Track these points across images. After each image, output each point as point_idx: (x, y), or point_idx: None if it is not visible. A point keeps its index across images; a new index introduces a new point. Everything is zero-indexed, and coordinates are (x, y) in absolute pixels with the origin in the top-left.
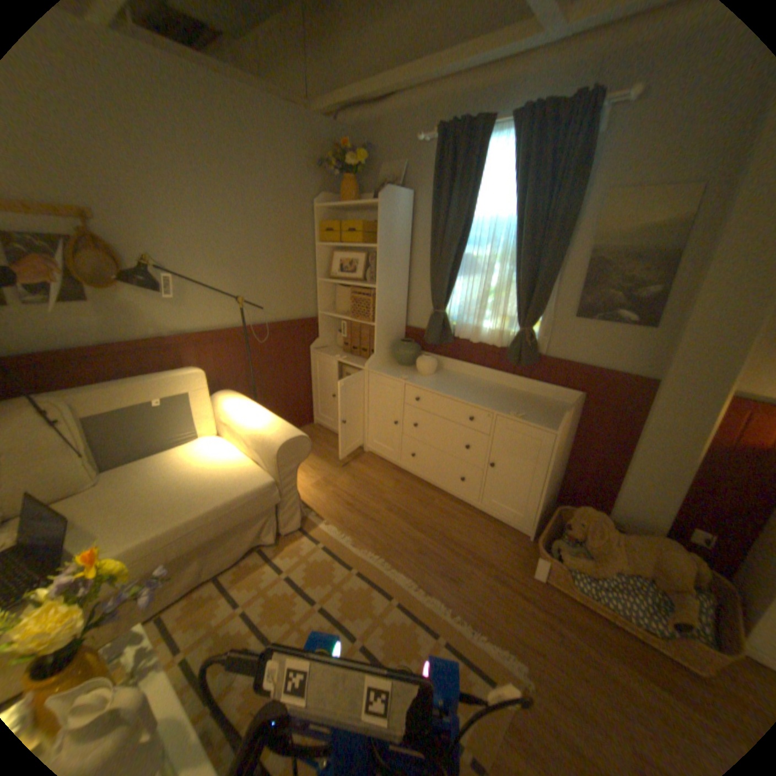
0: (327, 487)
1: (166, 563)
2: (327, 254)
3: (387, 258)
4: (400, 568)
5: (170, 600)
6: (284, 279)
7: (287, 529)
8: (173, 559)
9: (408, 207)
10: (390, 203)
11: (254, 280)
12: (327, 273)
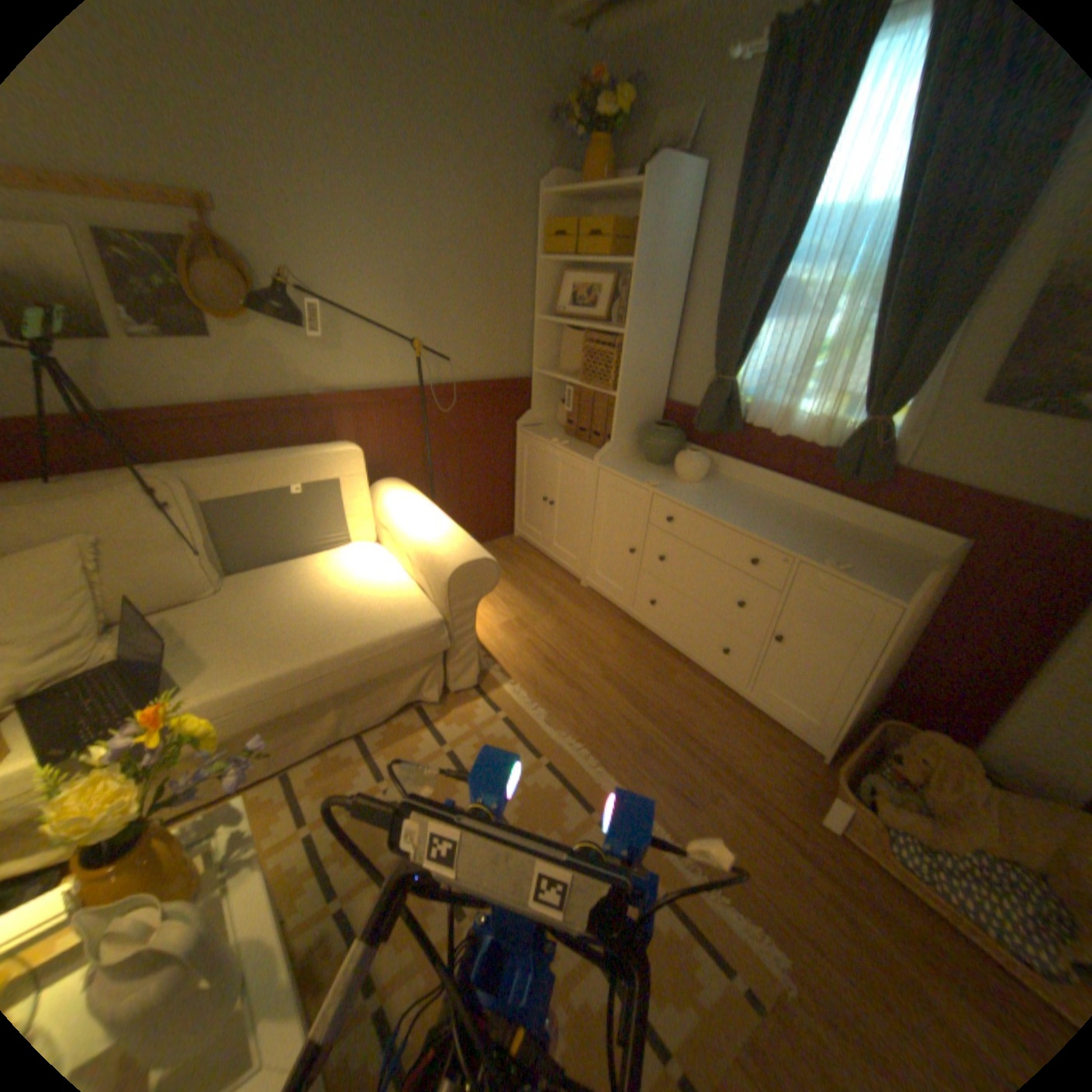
0: (521, 631)
1: (292, 711)
2: (554, 275)
3: (649, 283)
4: (611, 768)
5: (300, 755)
6: (485, 315)
7: (458, 685)
8: (303, 706)
9: (695, 190)
10: (663, 183)
11: (441, 315)
12: (551, 307)
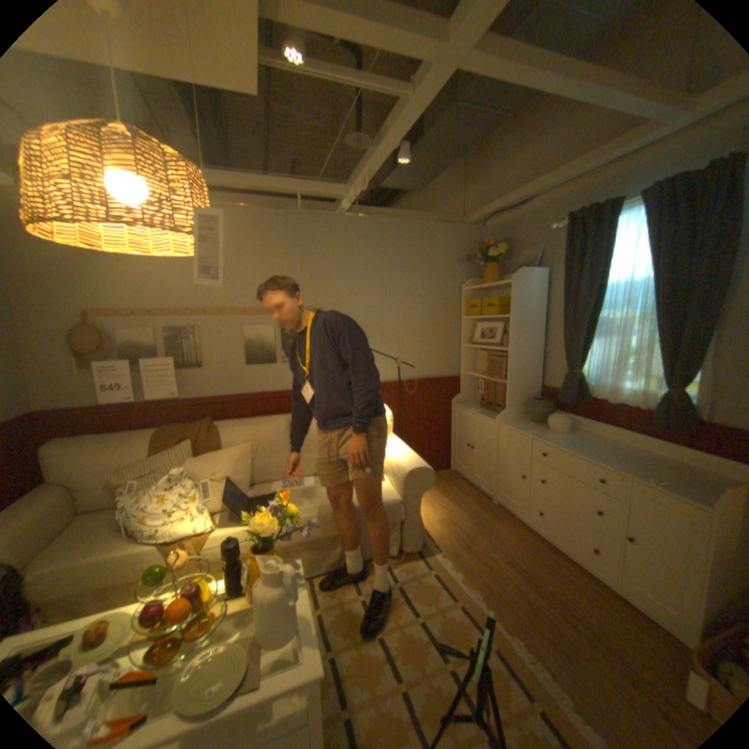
0: (451, 526)
1: (322, 539)
2: (470, 324)
3: (519, 325)
4: (507, 620)
5: (320, 572)
6: (433, 346)
7: (409, 550)
8: (326, 539)
9: (541, 281)
10: (522, 281)
11: (410, 347)
12: (469, 339)
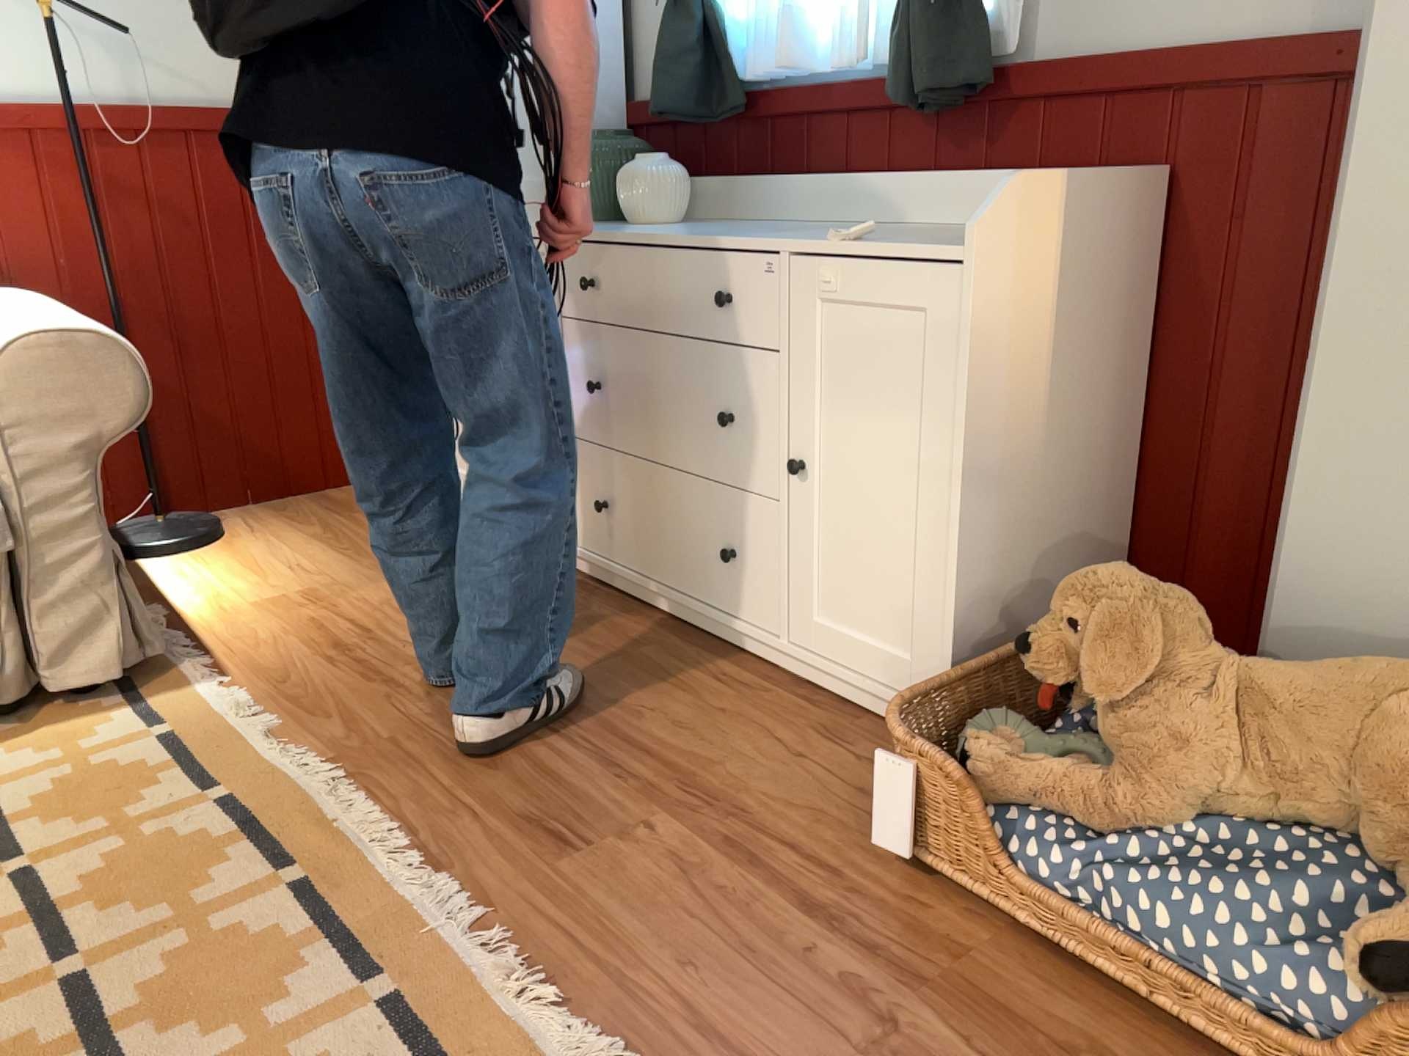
0: (304, 607)
1: None
2: None
3: None
4: (387, 795)
5: None
6: None
7: (73, 675)
8: None
9: None
10: None
11: None
12: None
